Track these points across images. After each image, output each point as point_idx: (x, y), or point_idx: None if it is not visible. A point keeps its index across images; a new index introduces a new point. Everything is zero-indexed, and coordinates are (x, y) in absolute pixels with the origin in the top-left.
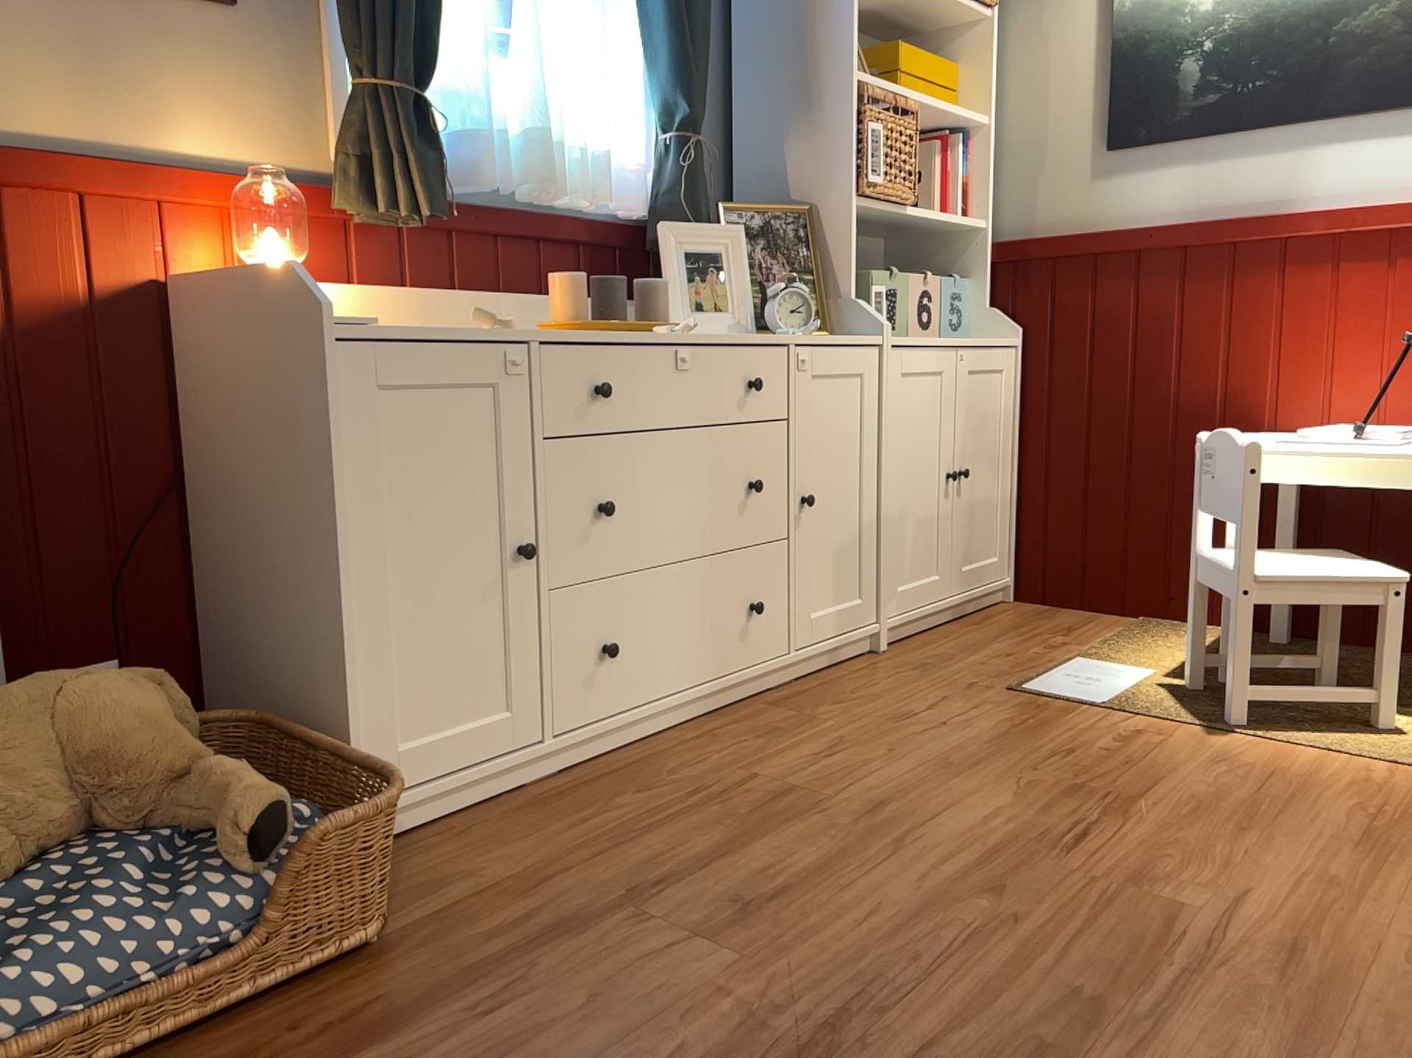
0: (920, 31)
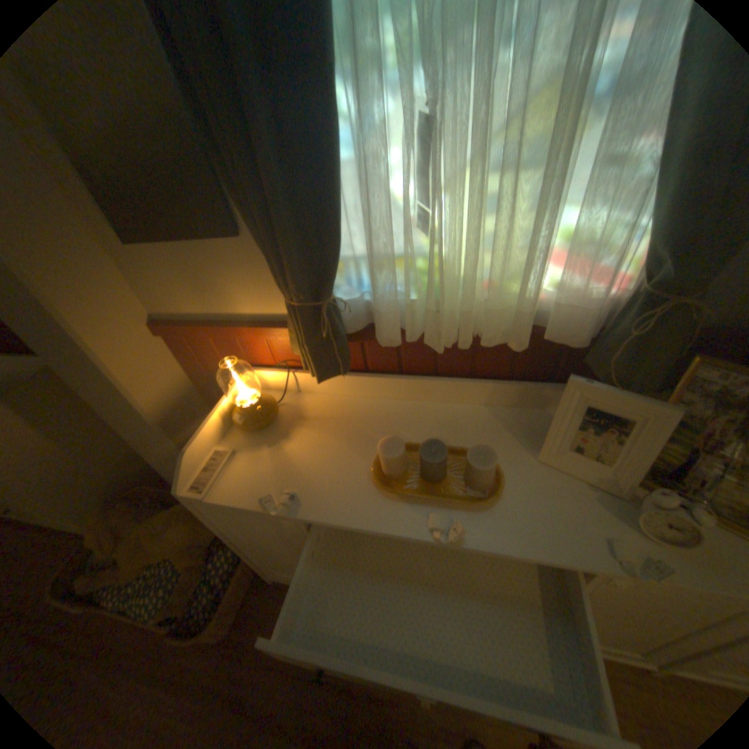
0: None
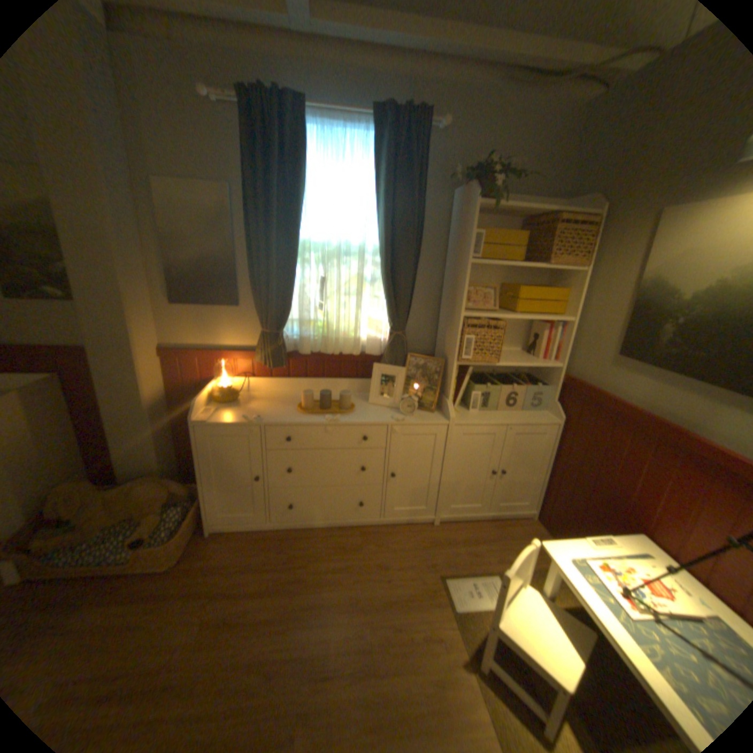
0: (558, 269)
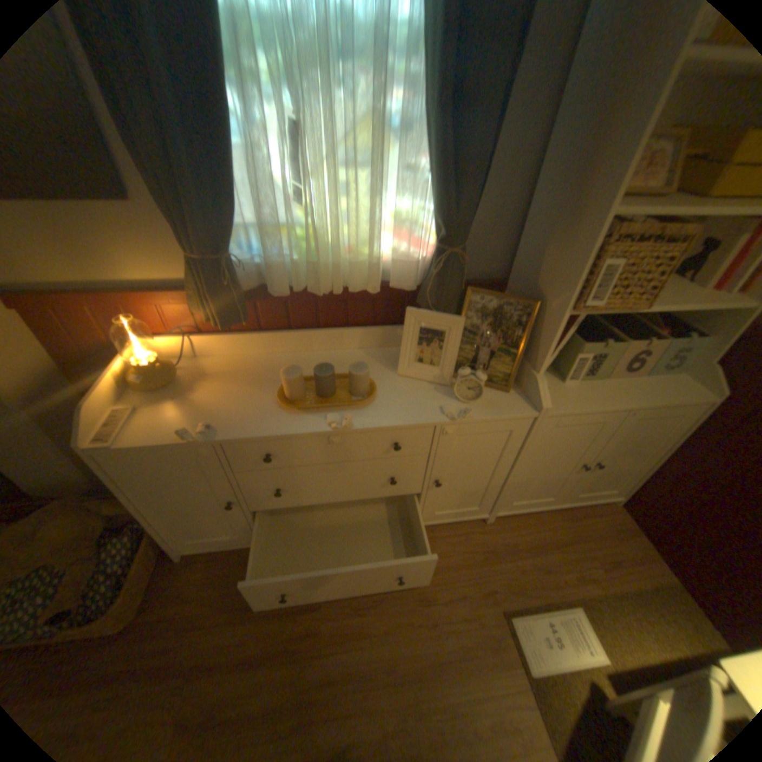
0: None
